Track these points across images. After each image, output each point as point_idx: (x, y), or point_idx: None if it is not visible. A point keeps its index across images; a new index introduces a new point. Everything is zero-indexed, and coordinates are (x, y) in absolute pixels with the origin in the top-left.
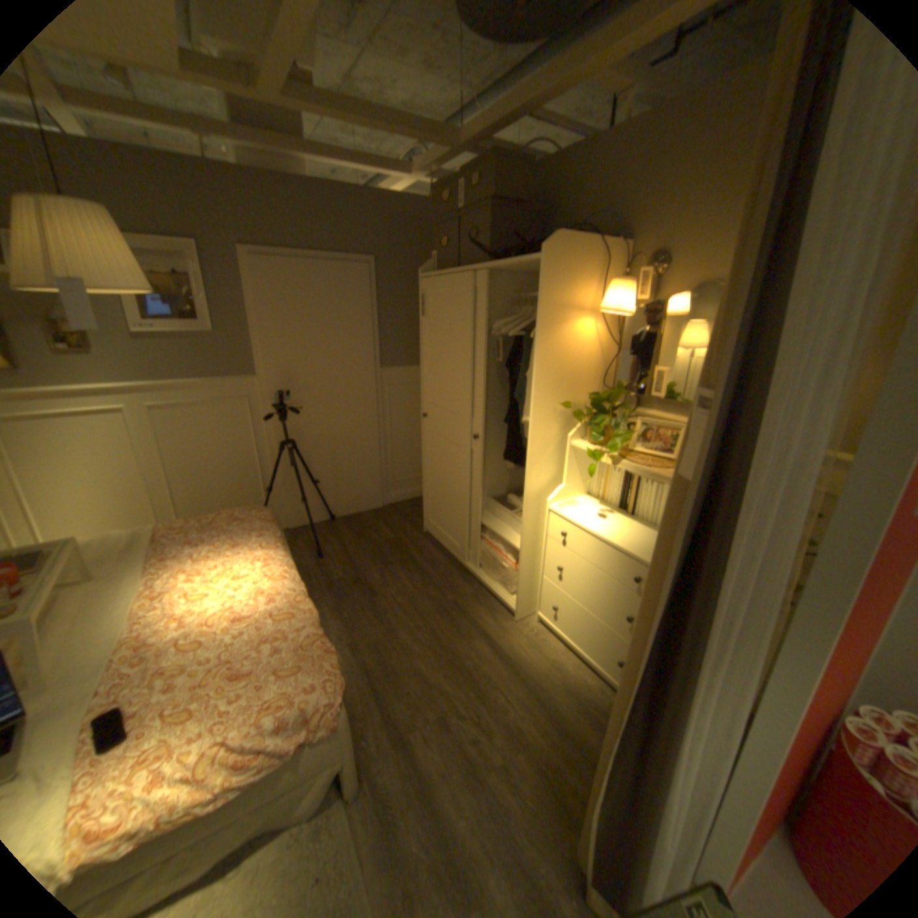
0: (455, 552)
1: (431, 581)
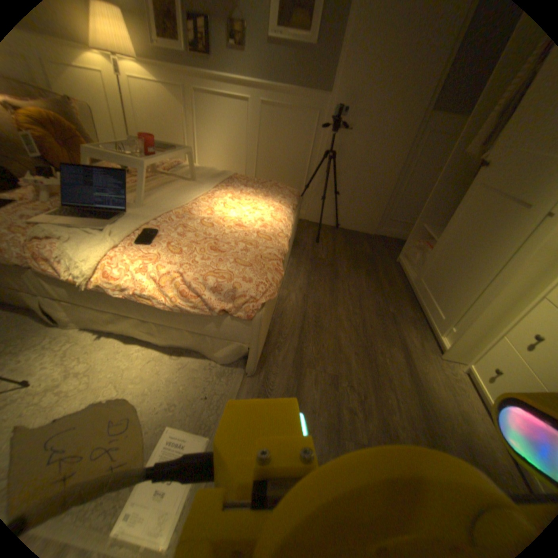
0: (415, 283)
1: (382, 292)
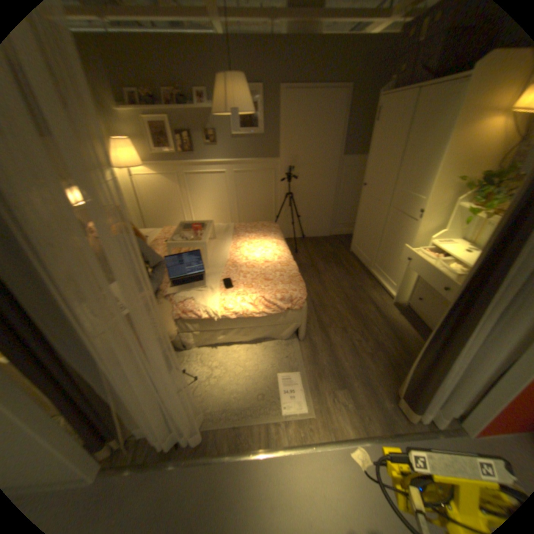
0: (367, 263)
1: (350, 274)
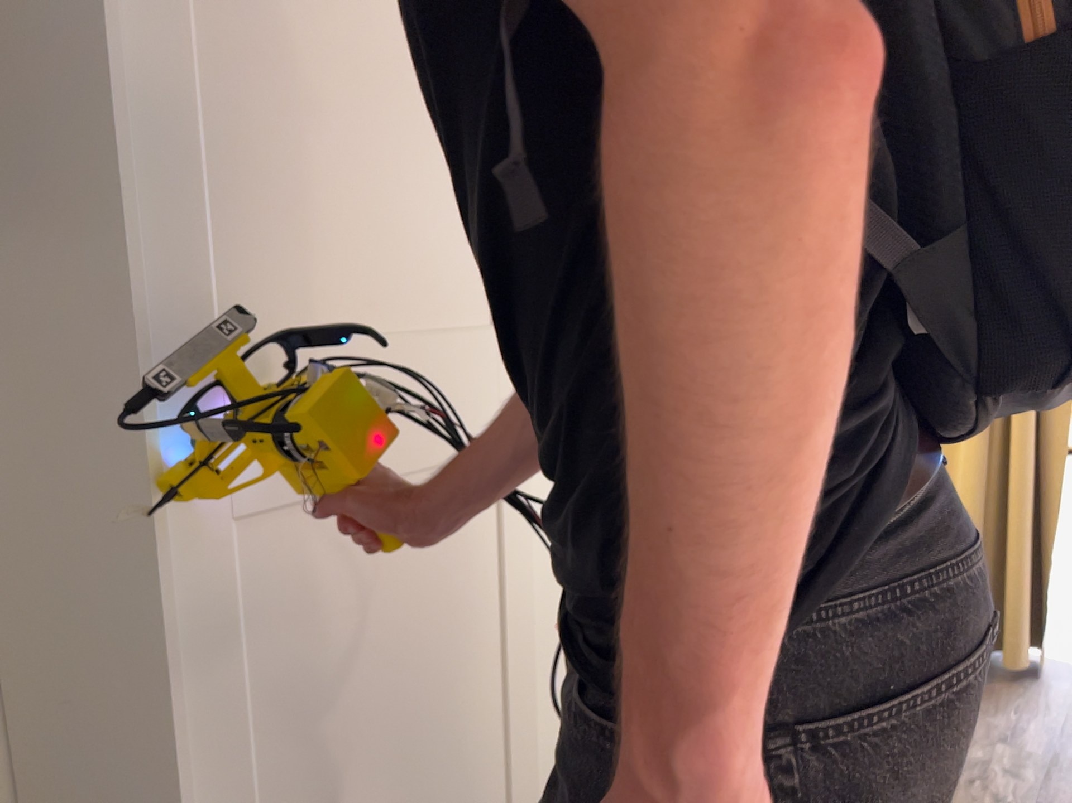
0: None
1: None
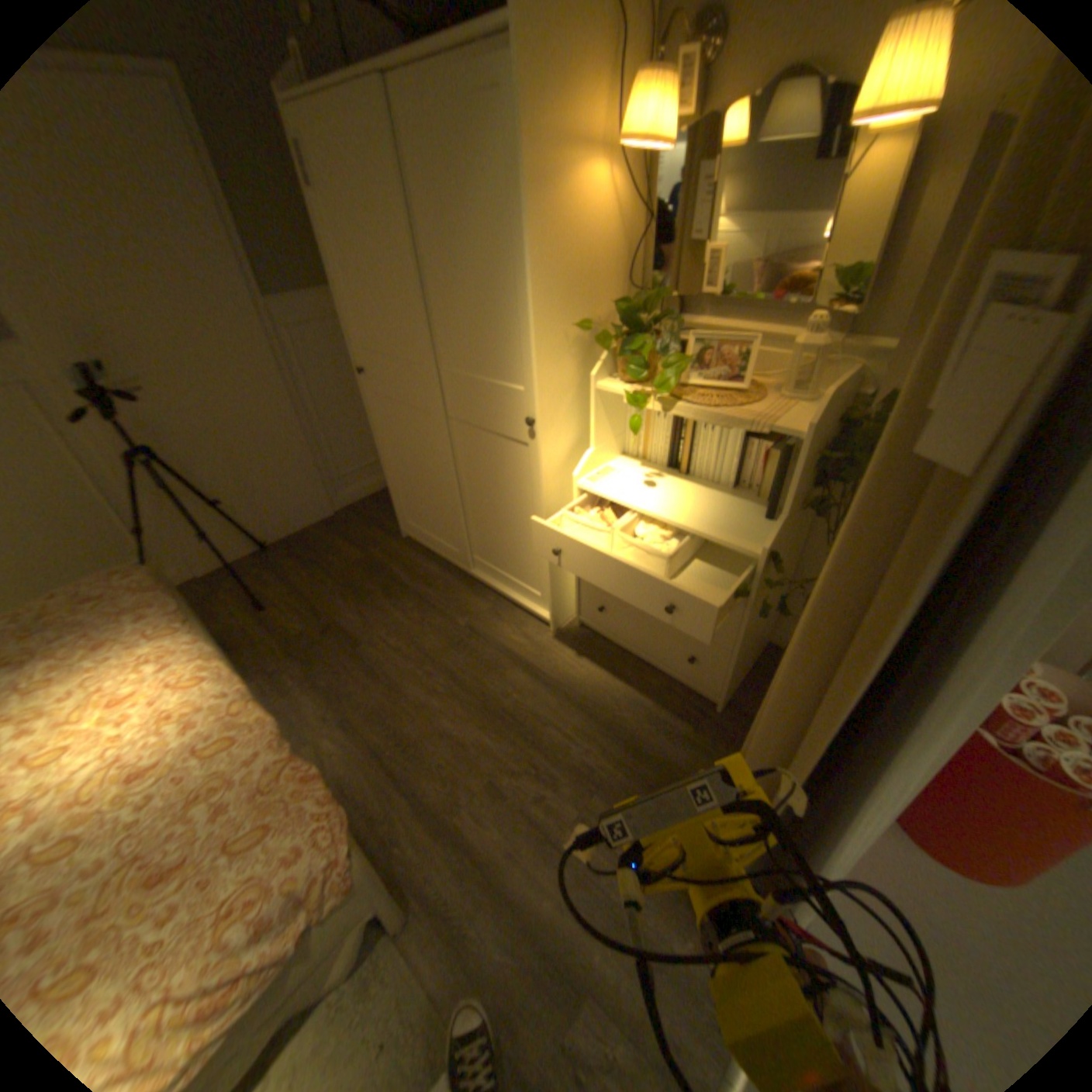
0: (455, 558)
1: (431, 605)
